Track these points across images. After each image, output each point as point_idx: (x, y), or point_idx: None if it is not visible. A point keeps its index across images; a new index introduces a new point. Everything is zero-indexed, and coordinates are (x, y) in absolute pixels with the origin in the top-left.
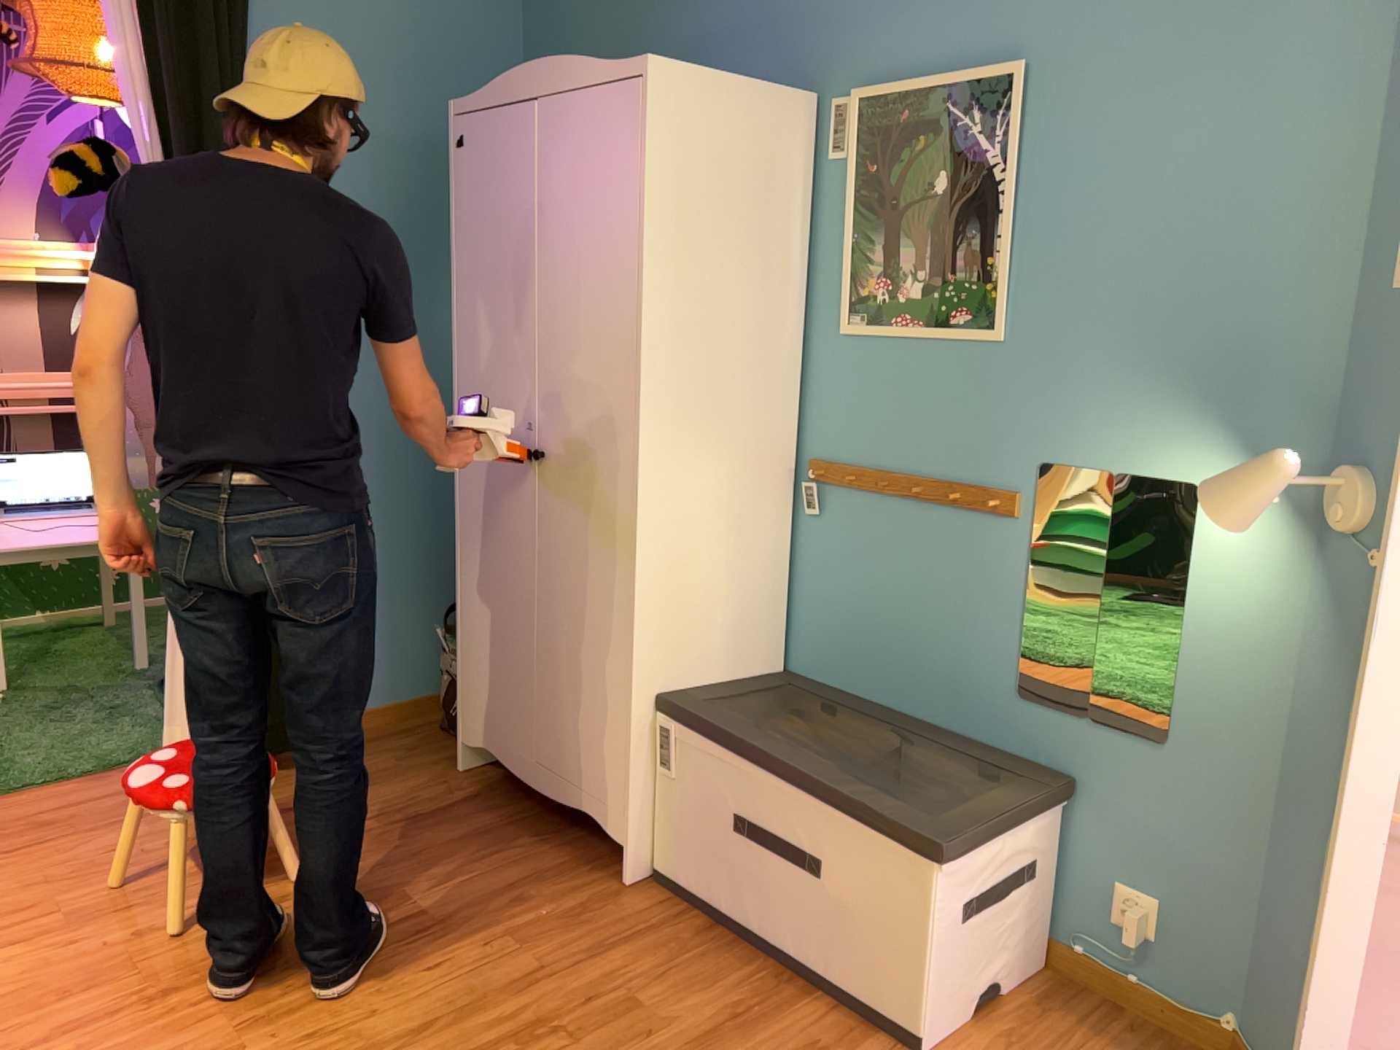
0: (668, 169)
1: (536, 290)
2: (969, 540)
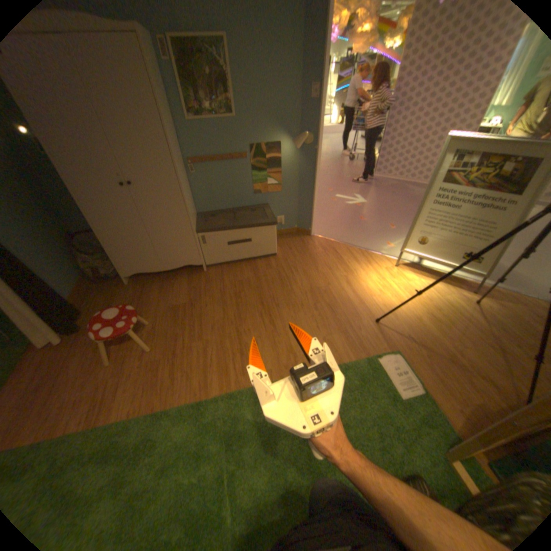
0: (151, 72)
1: (100, 124)
2: (236, 166)
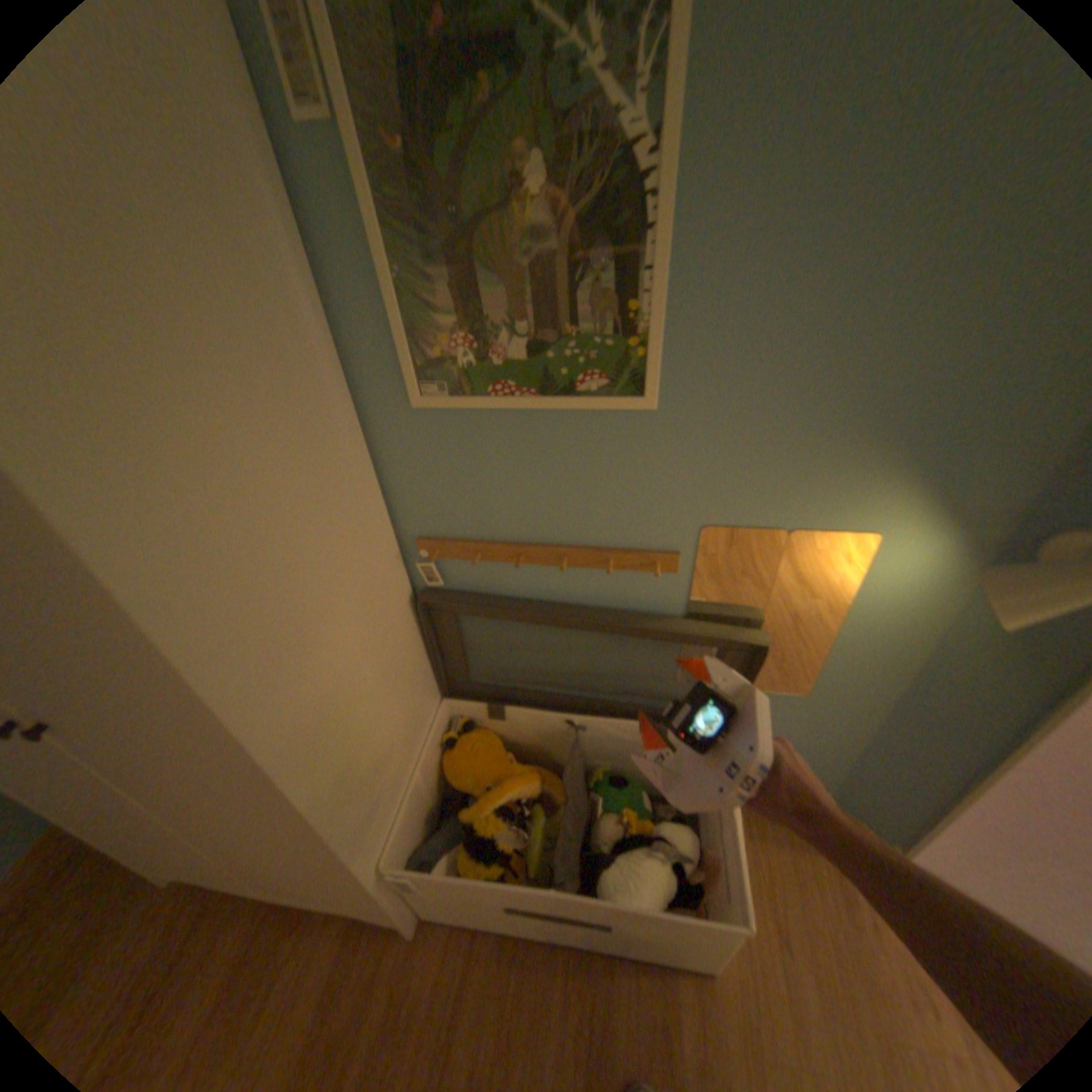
0: None
1: None
2: (623, 590)
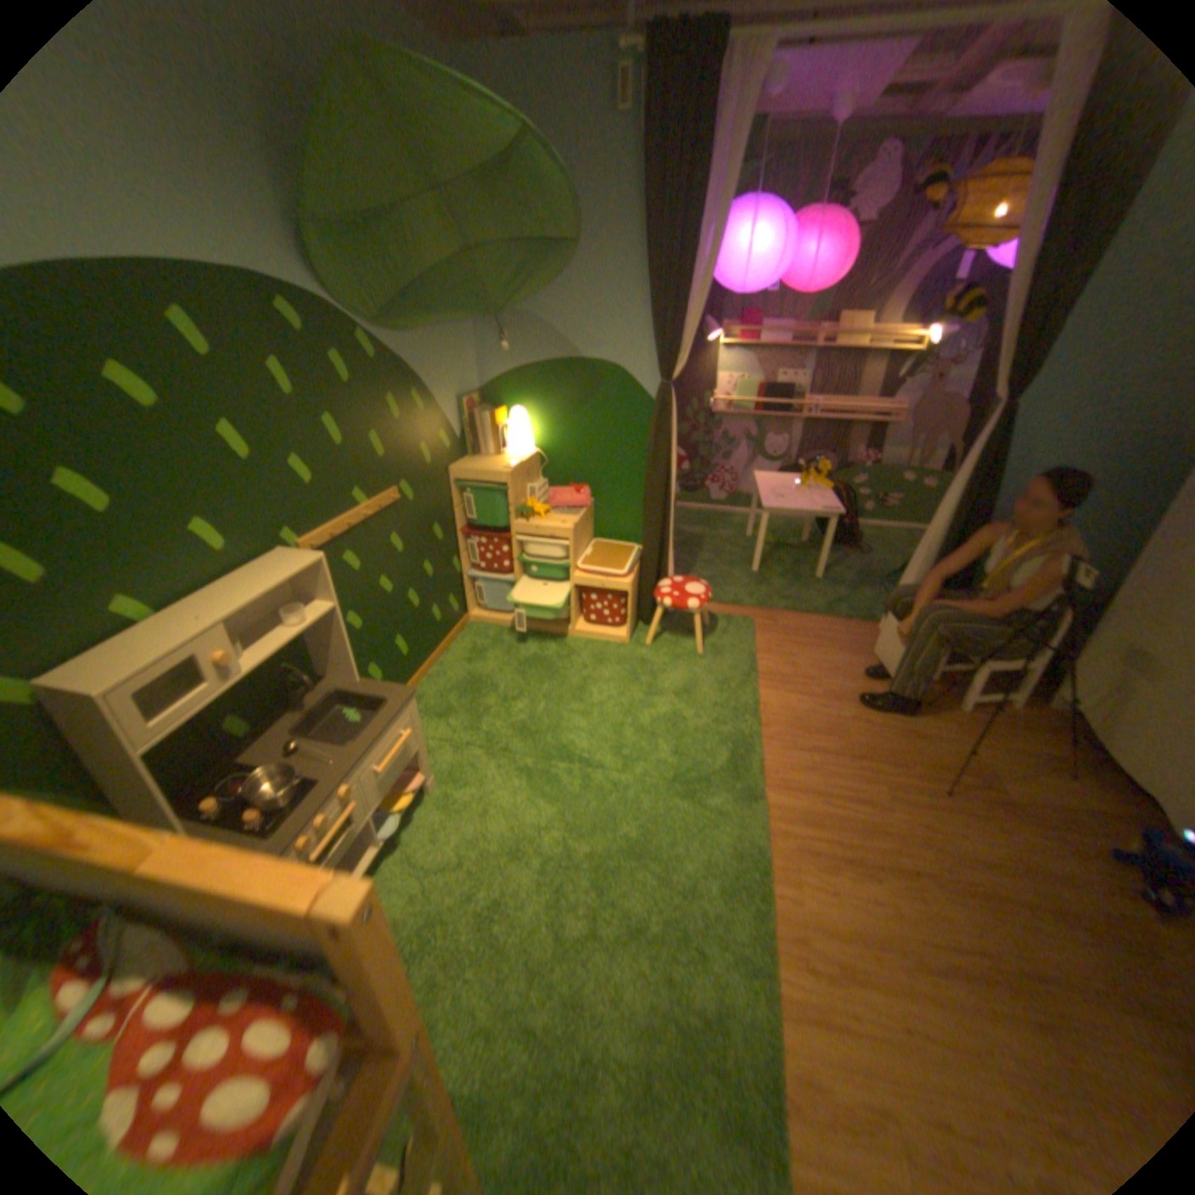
0: None
1: None
2: None
